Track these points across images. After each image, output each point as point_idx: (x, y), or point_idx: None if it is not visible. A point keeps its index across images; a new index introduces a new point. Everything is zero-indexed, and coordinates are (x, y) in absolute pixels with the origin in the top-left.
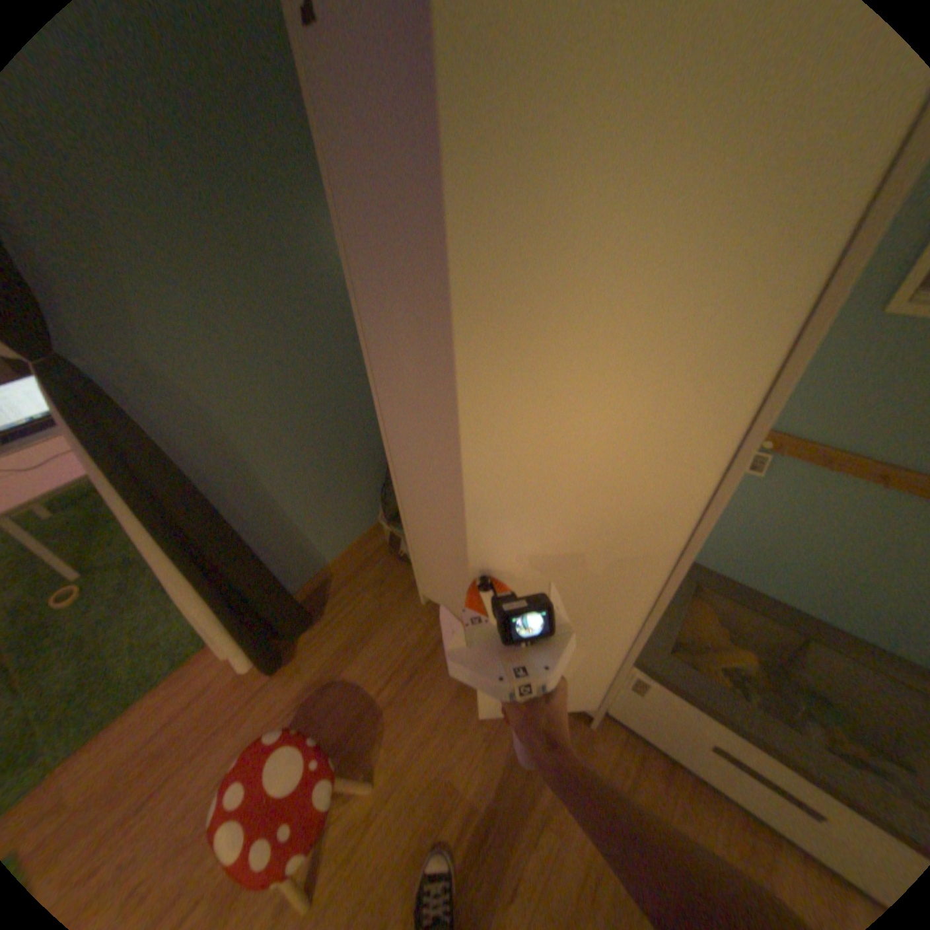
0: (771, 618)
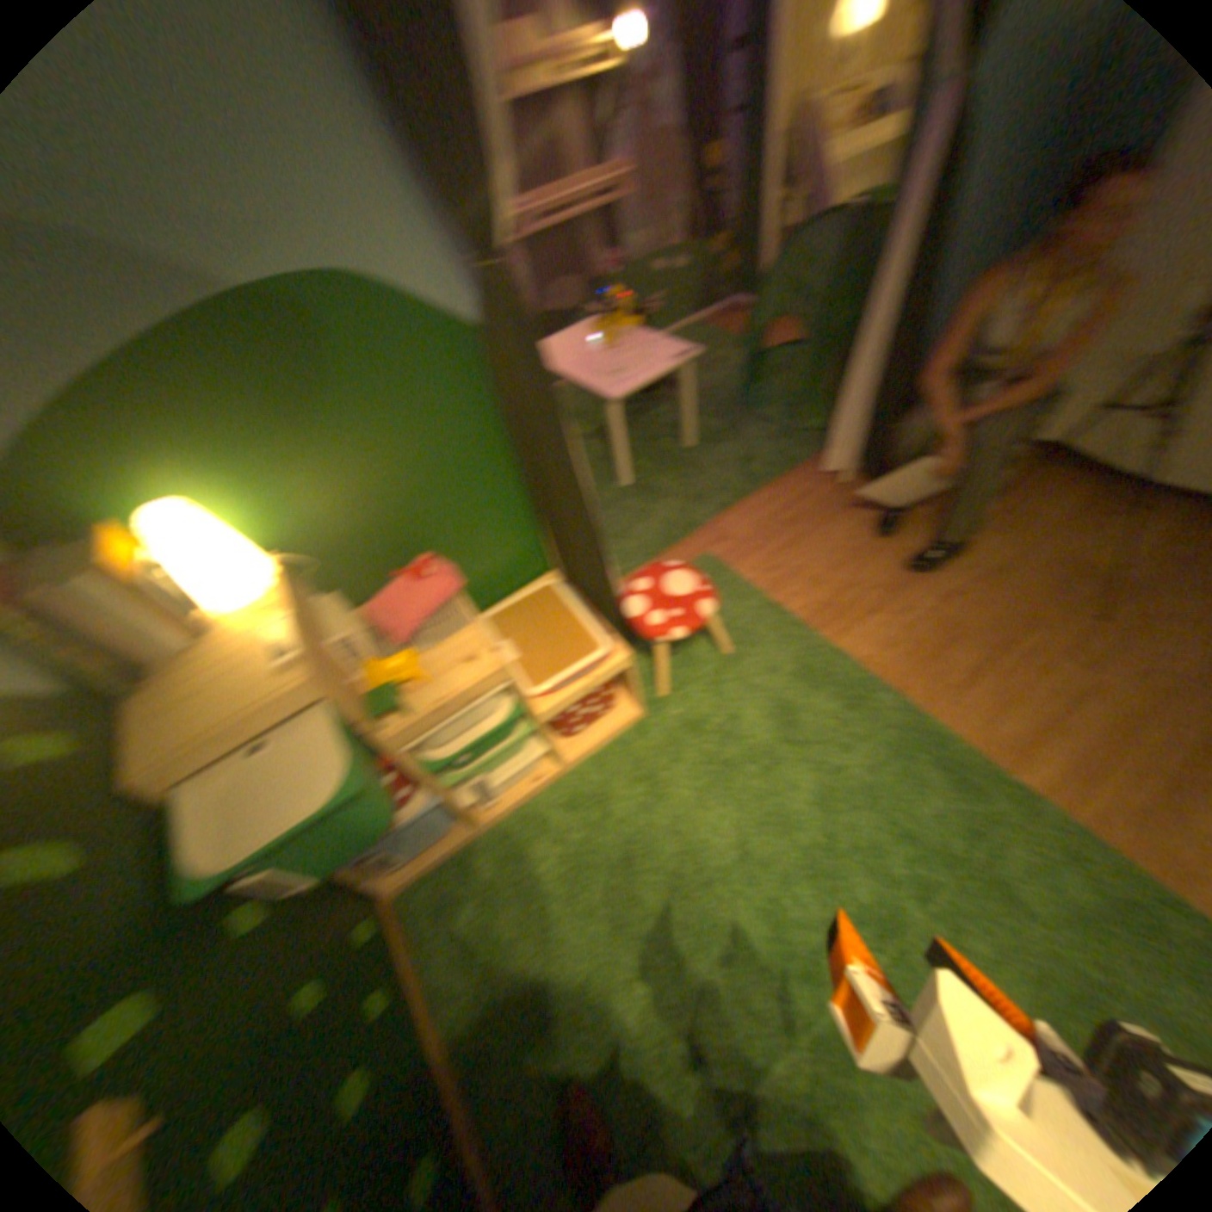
0: None
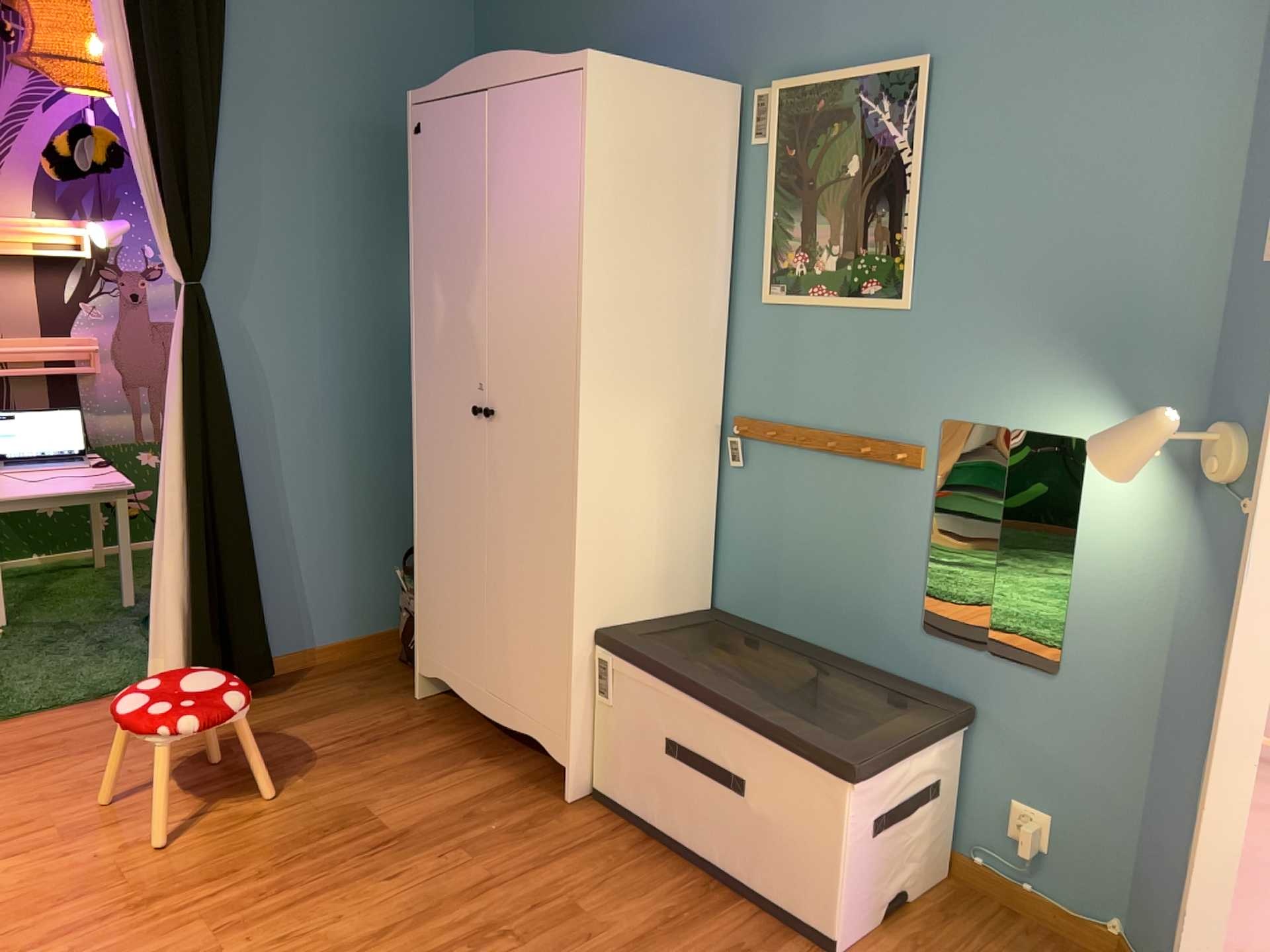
0: (777, 648)
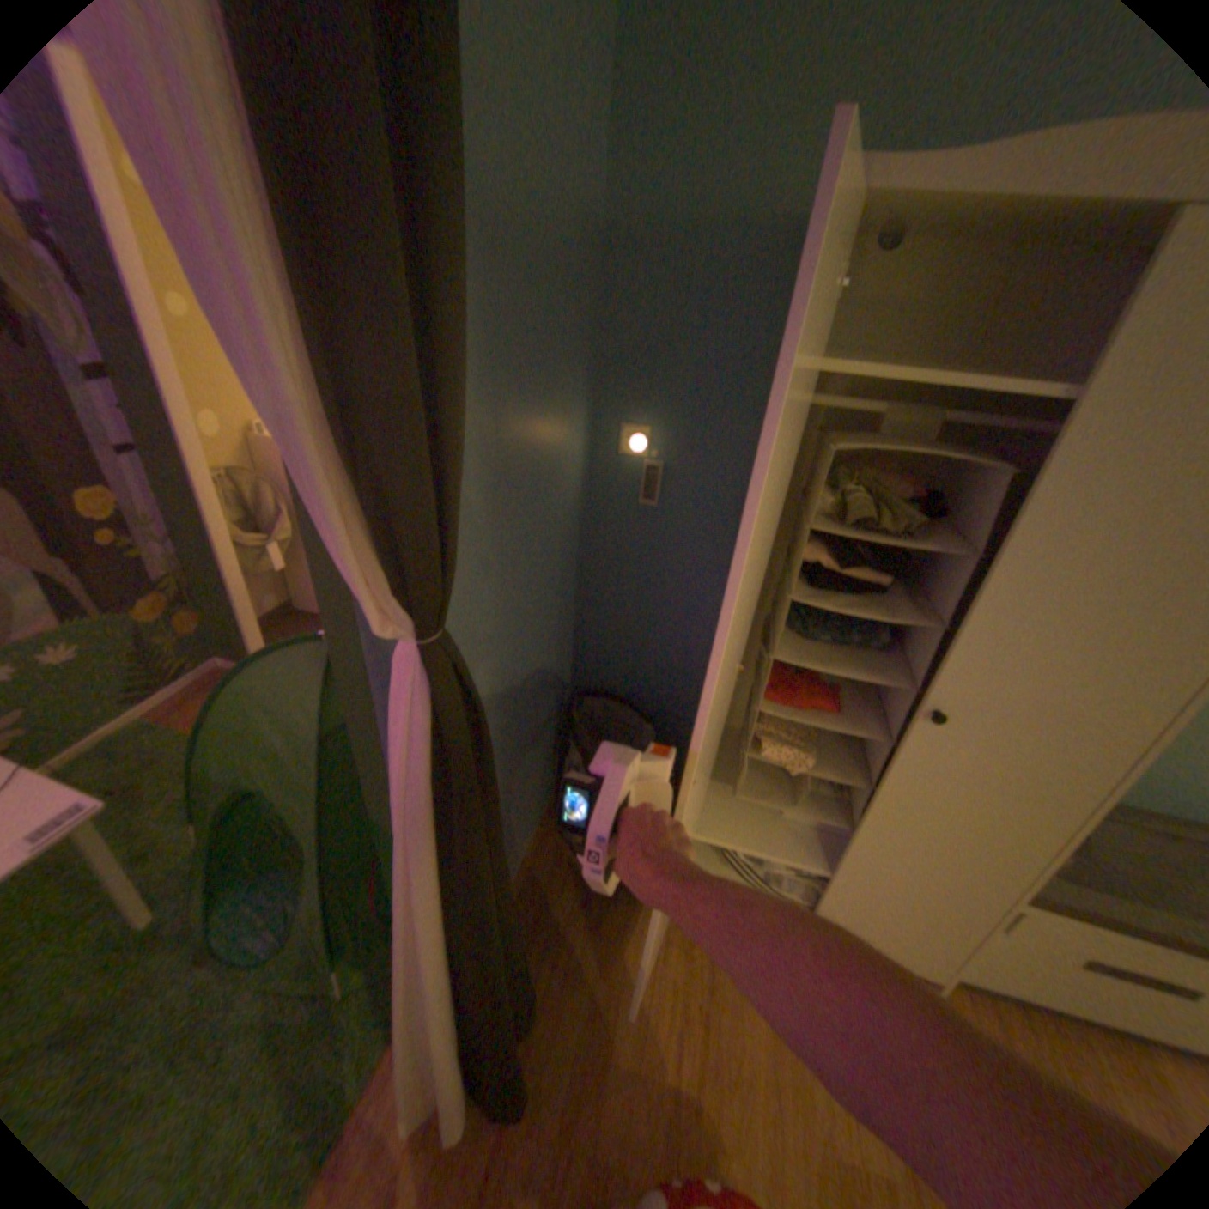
0: None
